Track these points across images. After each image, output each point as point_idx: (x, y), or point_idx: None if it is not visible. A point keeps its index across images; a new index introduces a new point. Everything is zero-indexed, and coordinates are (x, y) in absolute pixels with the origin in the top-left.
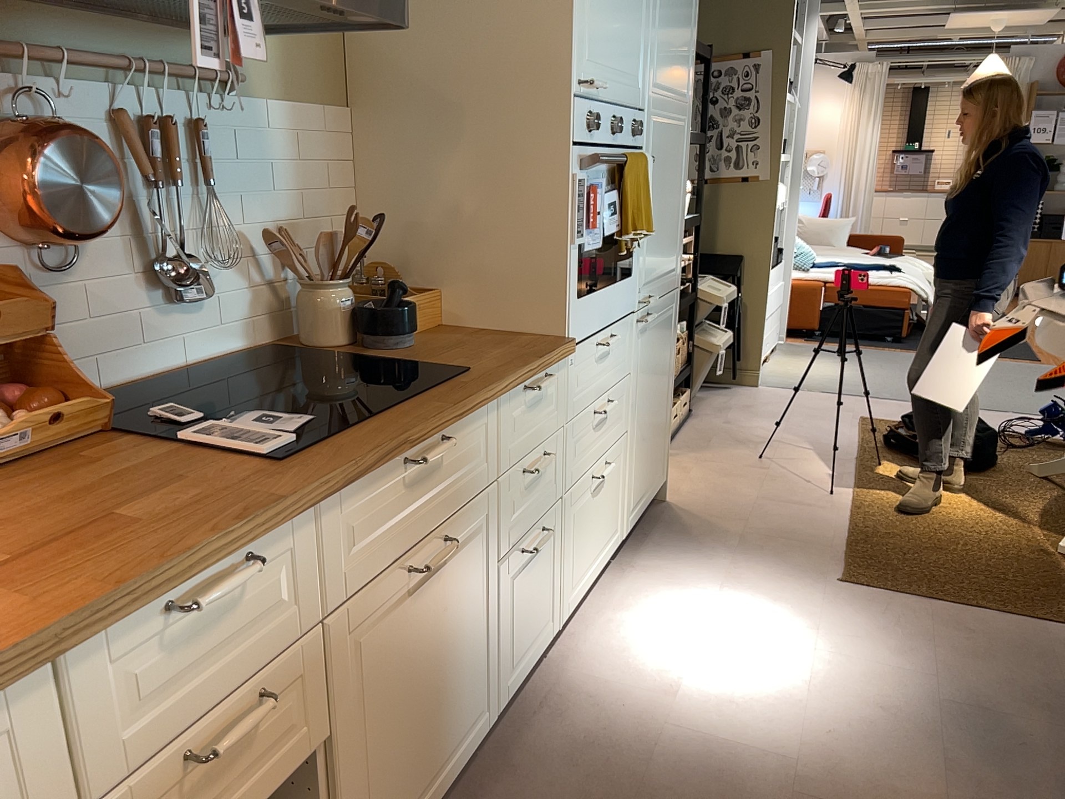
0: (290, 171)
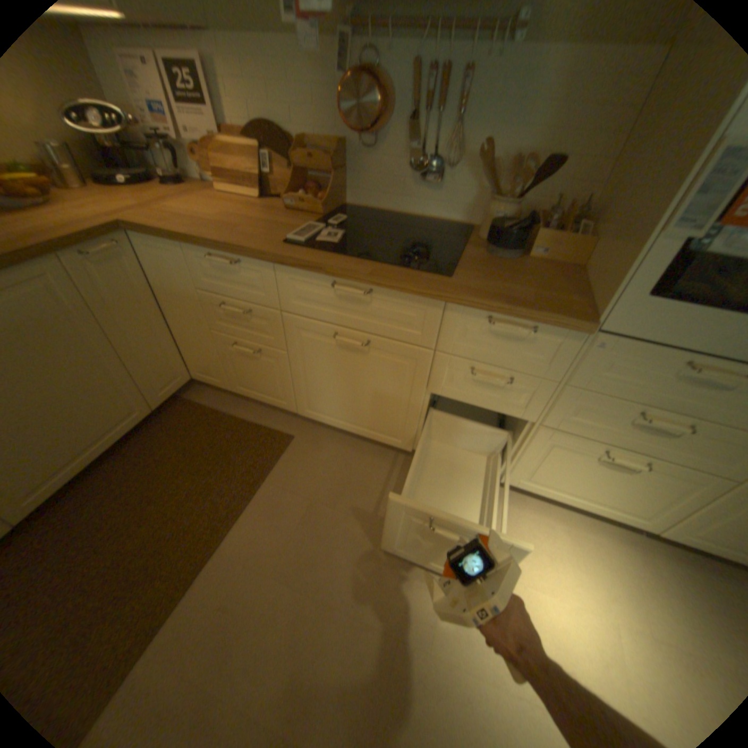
0: (549, 109)
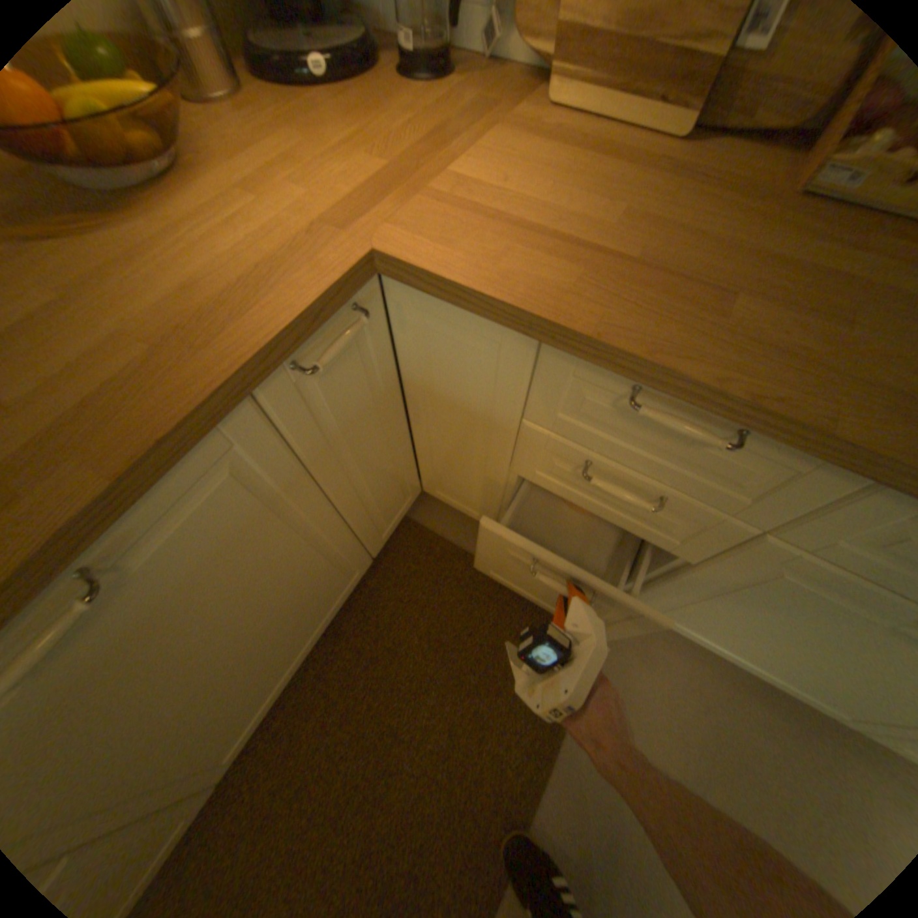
0: None
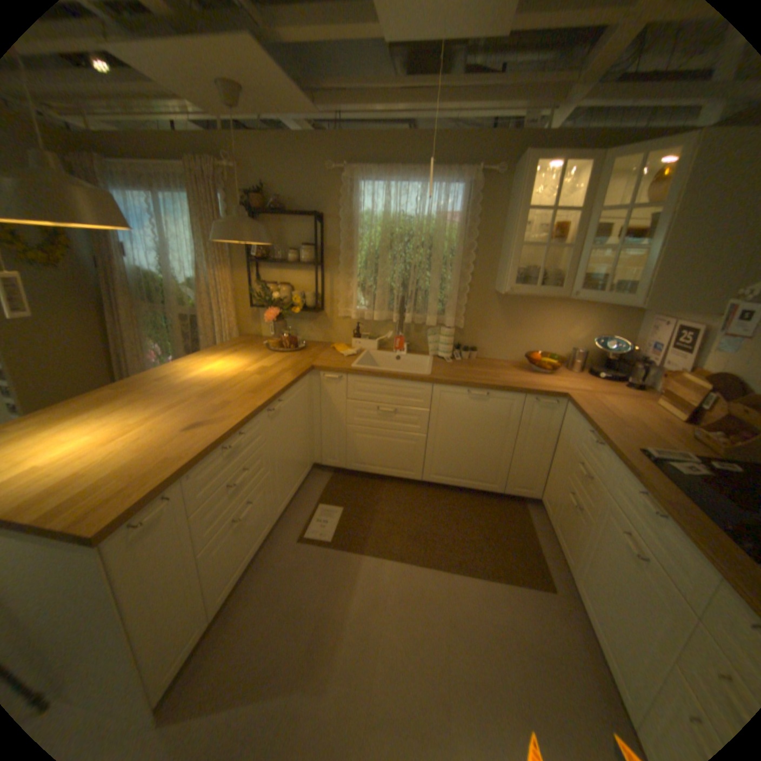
0: None
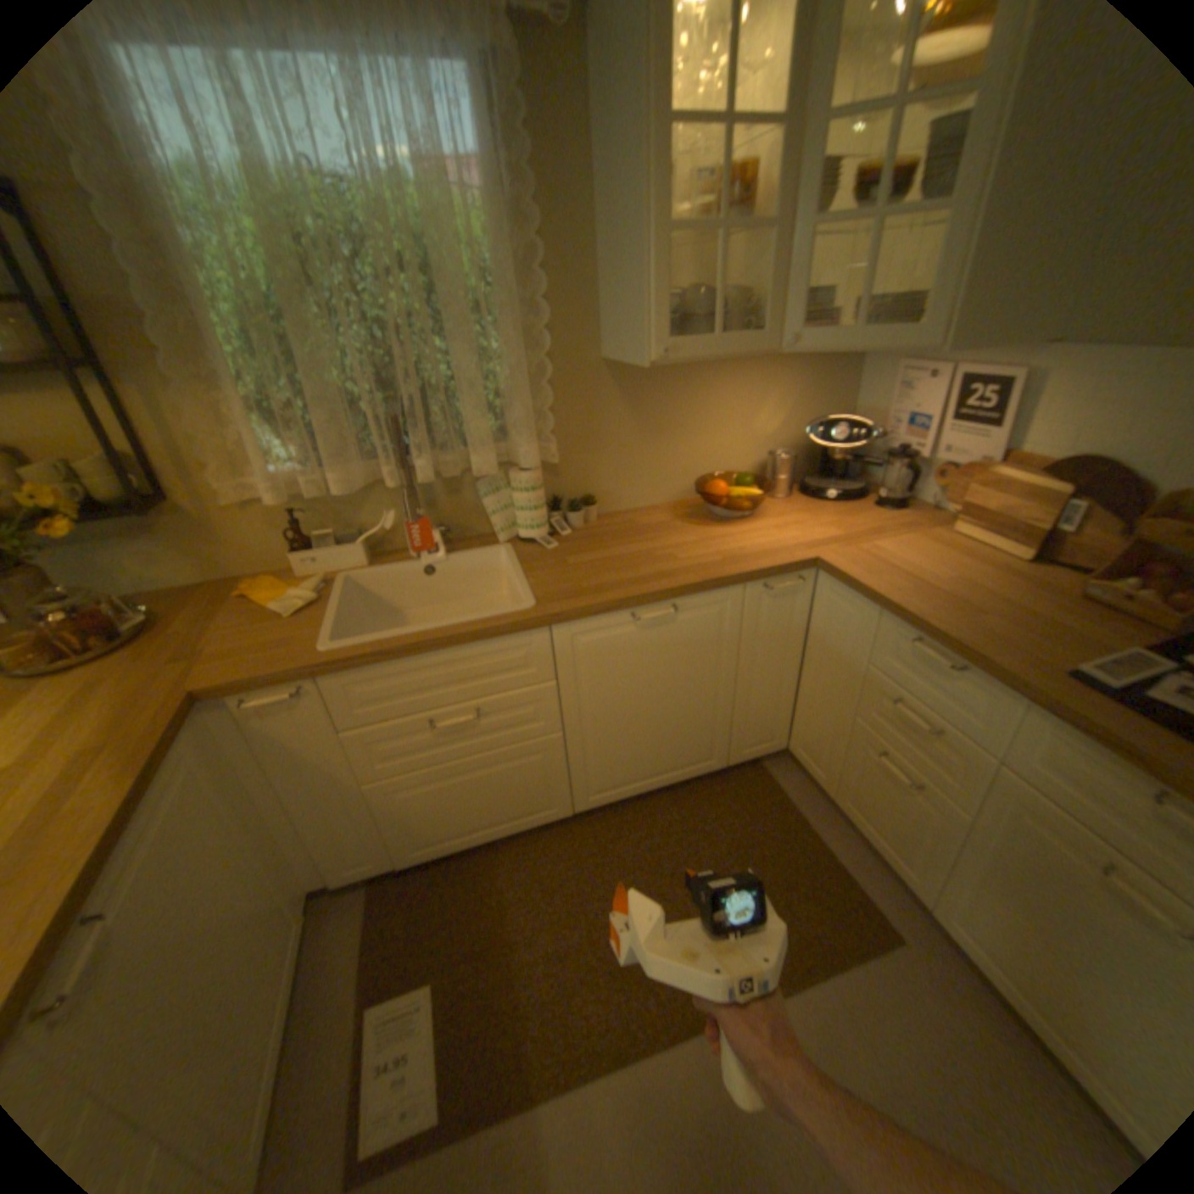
0: None
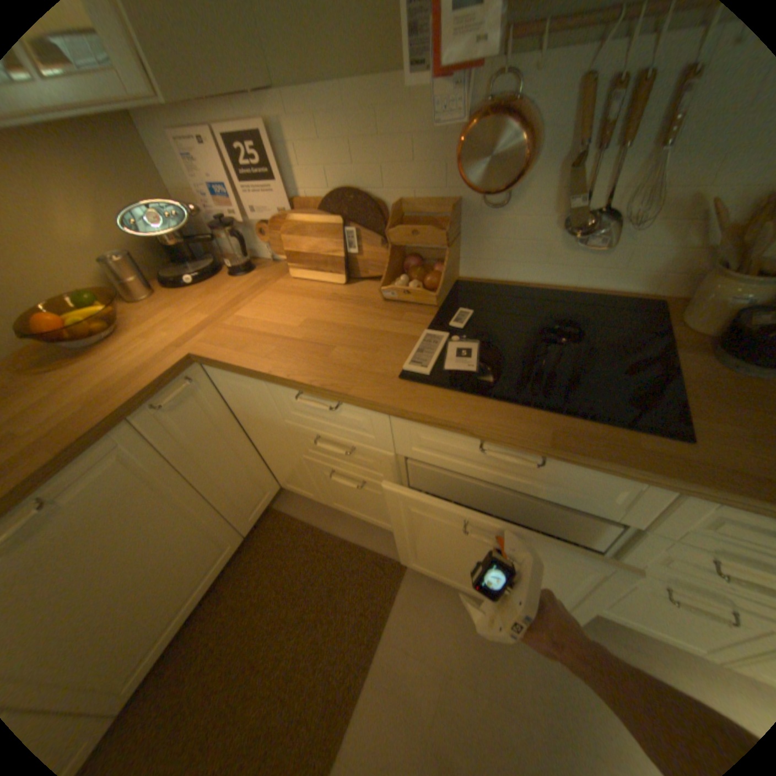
0: None
